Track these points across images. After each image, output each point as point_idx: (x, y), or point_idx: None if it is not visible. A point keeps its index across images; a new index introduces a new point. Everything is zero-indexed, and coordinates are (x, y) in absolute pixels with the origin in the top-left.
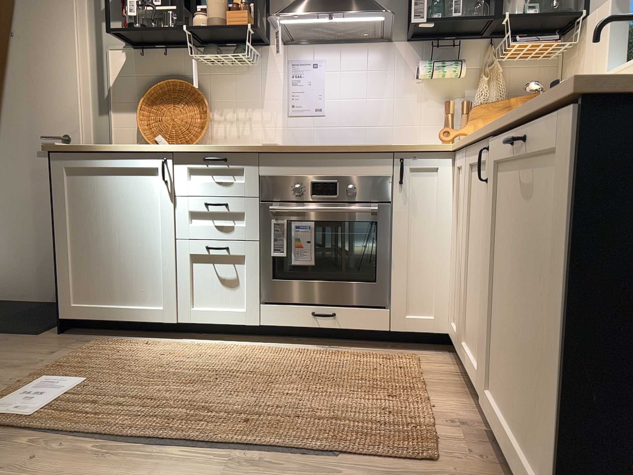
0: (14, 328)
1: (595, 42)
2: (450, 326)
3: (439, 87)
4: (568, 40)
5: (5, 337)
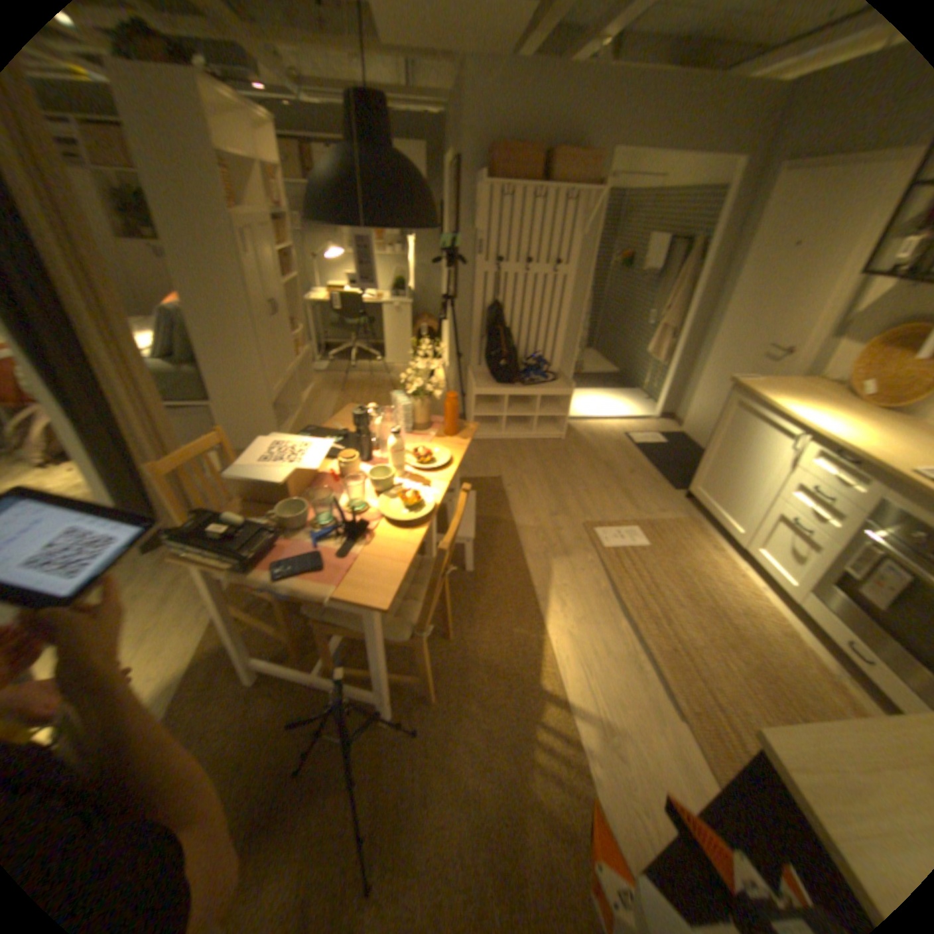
0: (672, 475)
1: None
2: None
3: None
4: None
5: (660, 480)
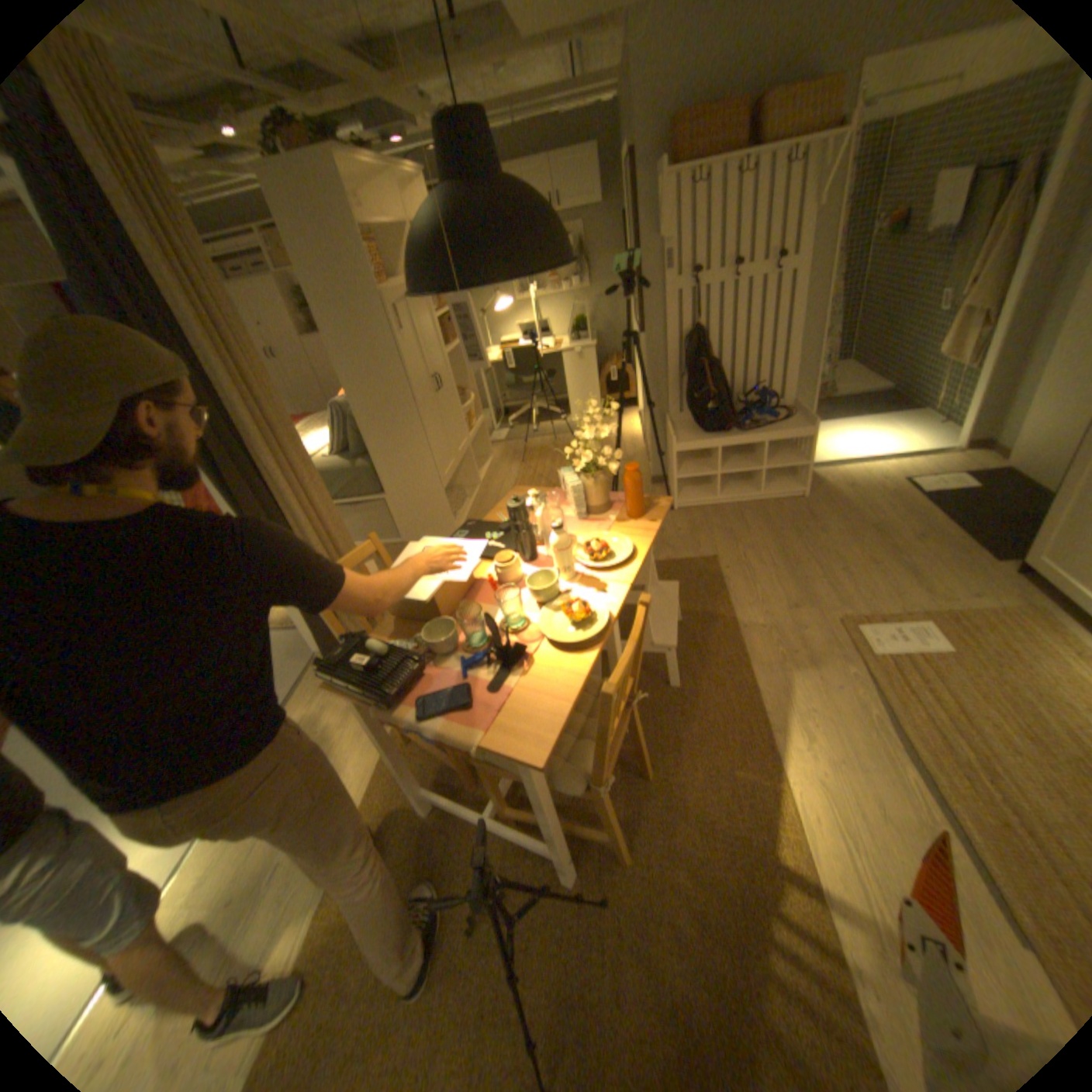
0: (991, 537)
1: None
2: None
3: None
4: None
5: (969, 546)
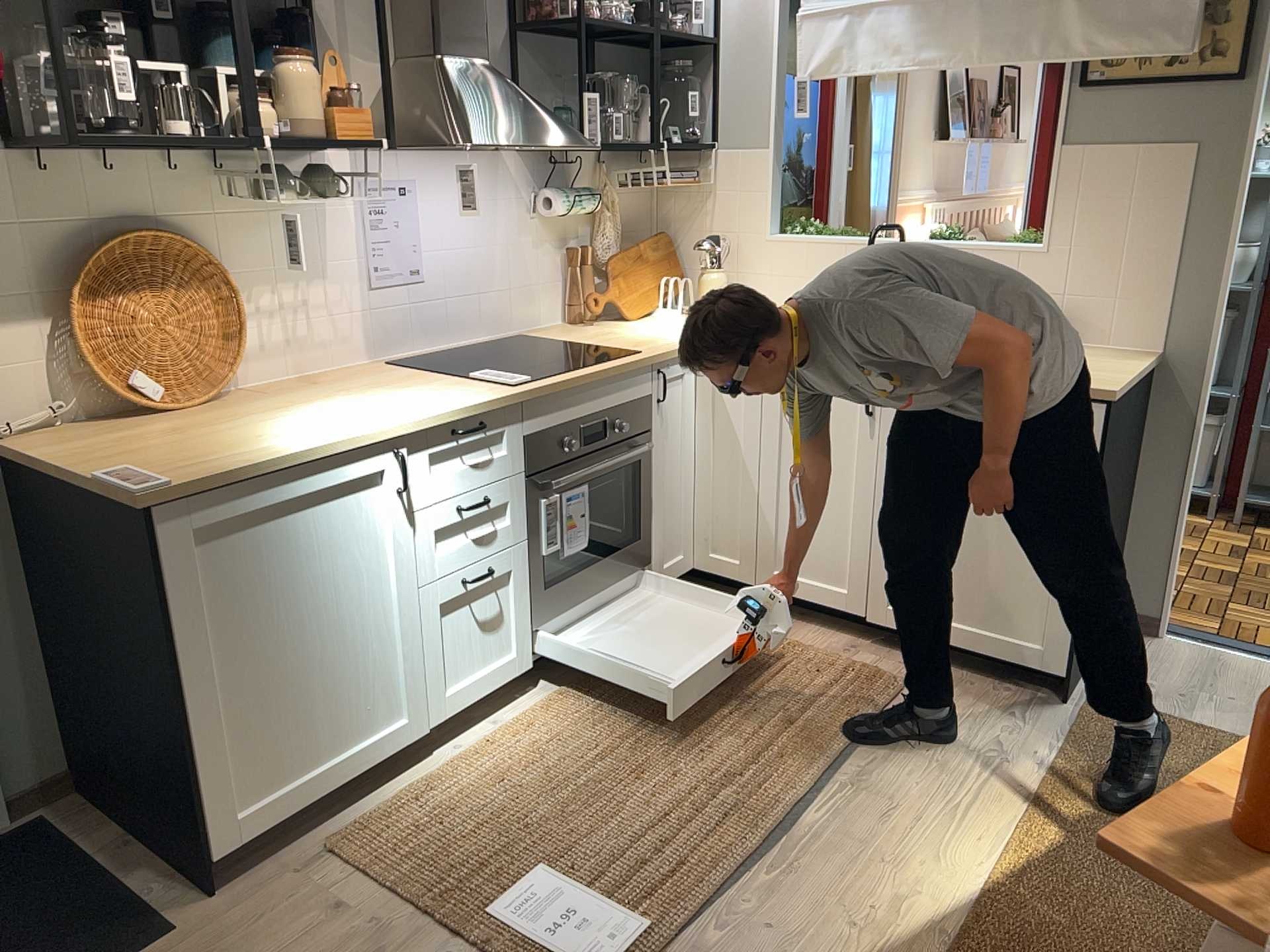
0: None
1: (742, 188)
2: (697, 558)
3: (555, 222)
4: (675, 161)
5: None
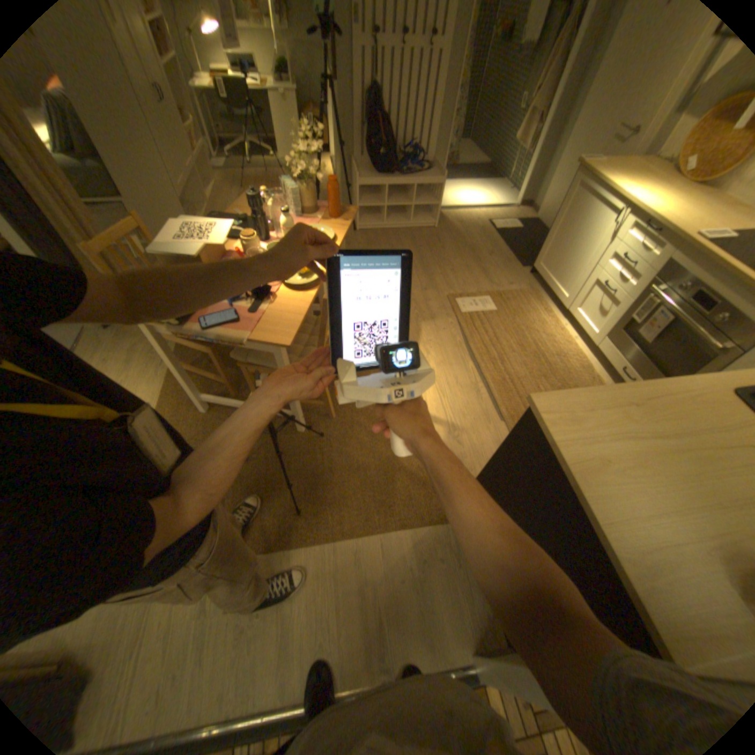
0: (522, 255)
1: None
2: None
3: None
4: None
5: (511, 259)
